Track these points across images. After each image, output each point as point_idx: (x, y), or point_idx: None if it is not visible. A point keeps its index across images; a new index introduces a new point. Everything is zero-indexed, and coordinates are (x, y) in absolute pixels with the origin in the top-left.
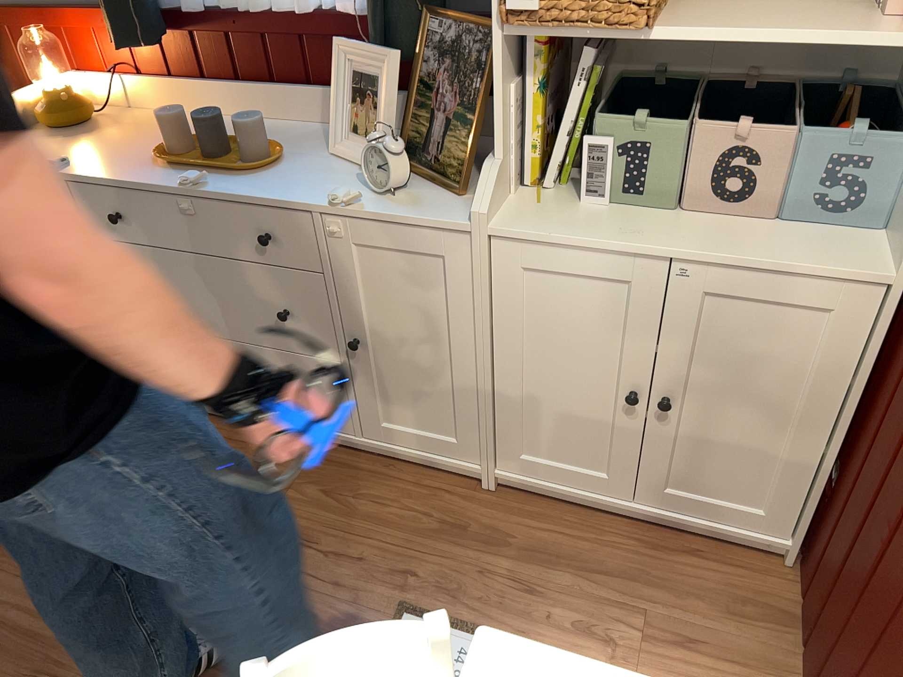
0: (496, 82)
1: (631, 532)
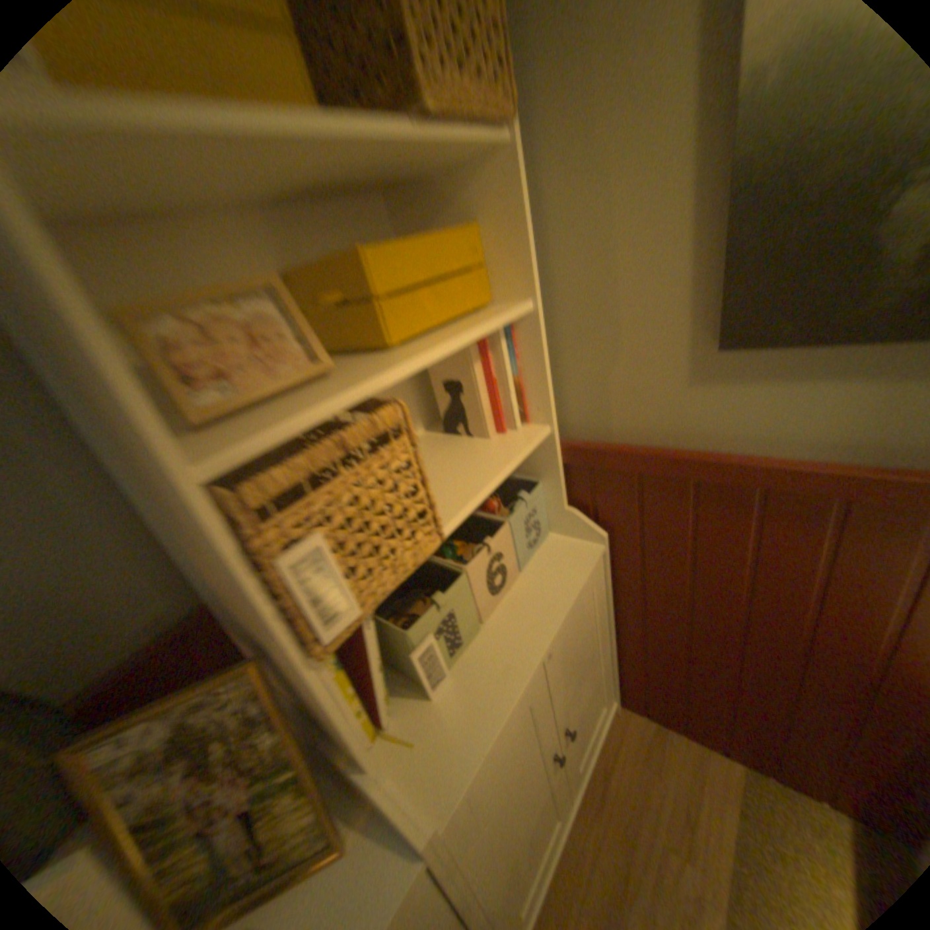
0: (324, 707)
1: (588, 820)
